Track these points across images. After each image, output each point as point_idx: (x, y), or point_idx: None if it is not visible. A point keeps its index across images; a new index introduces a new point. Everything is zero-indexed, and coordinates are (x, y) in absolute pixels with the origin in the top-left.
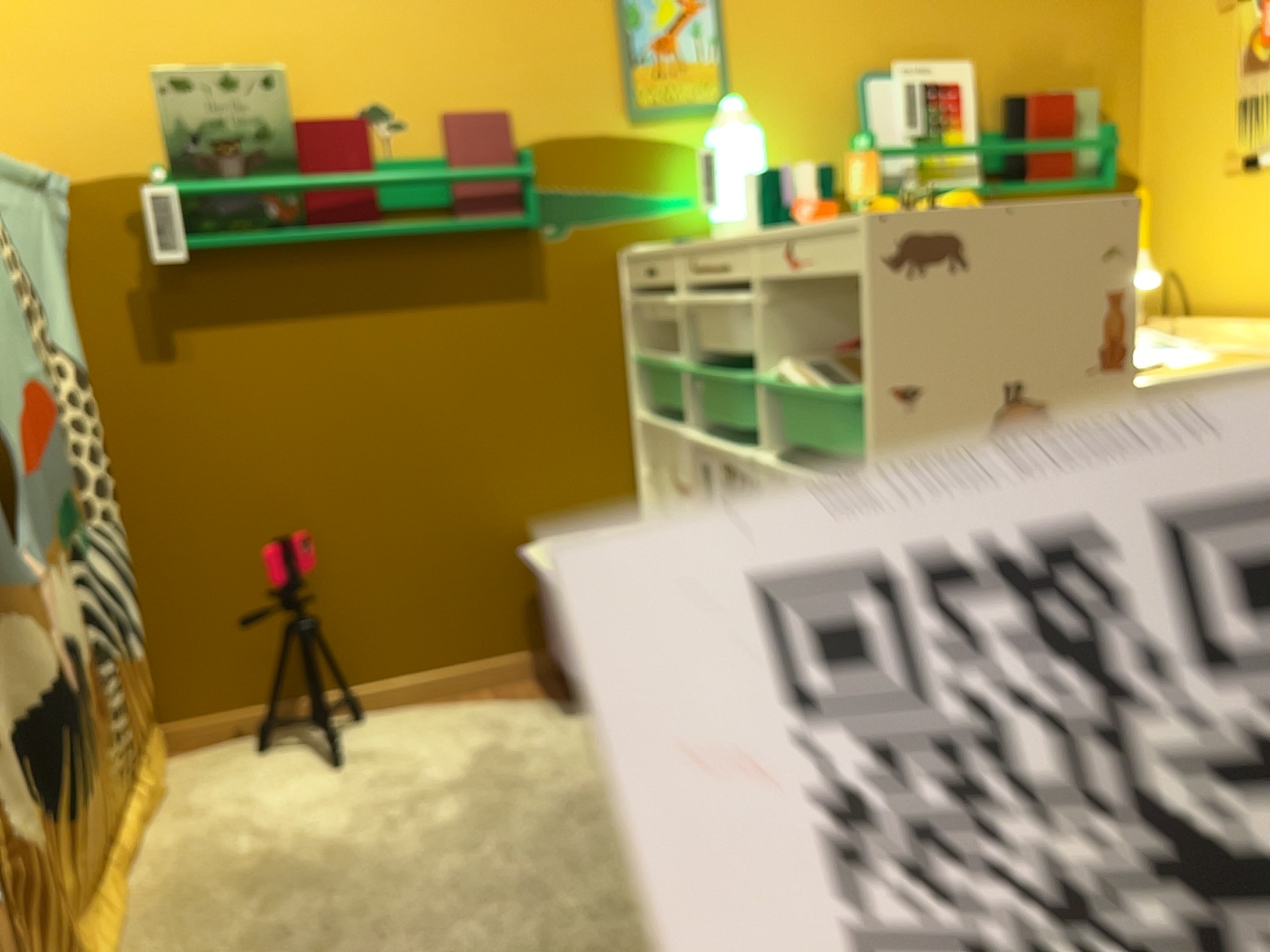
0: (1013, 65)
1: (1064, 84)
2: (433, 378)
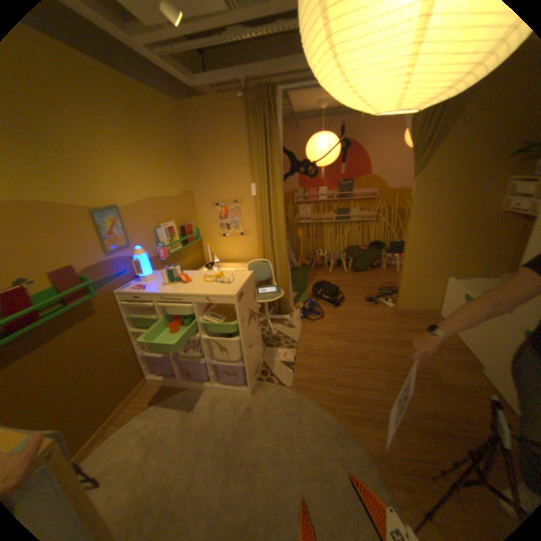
0: (179, 219)
1: (188, 221)
2: (69, 354)
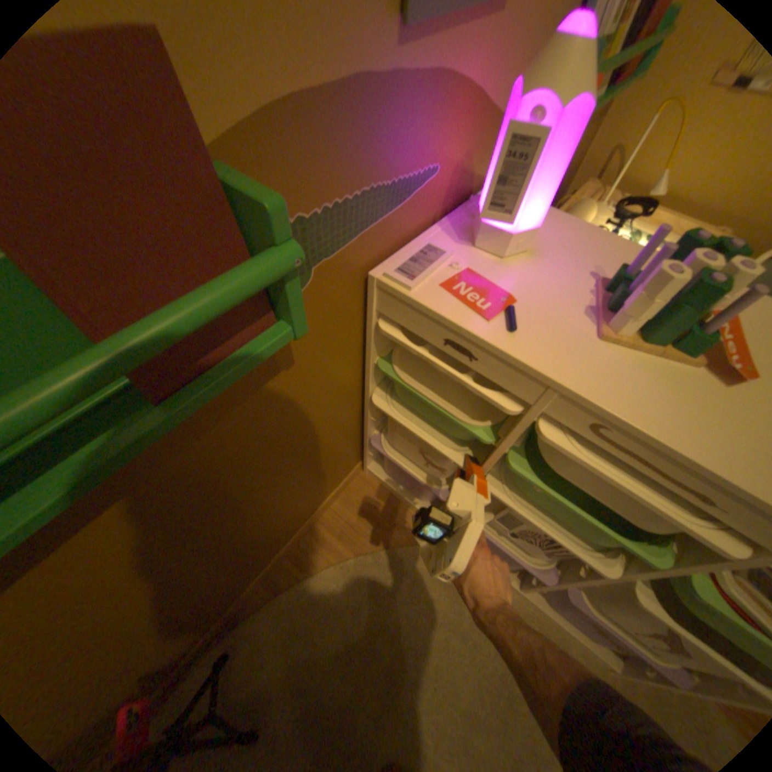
0: None
1: None
2: (187, 513)
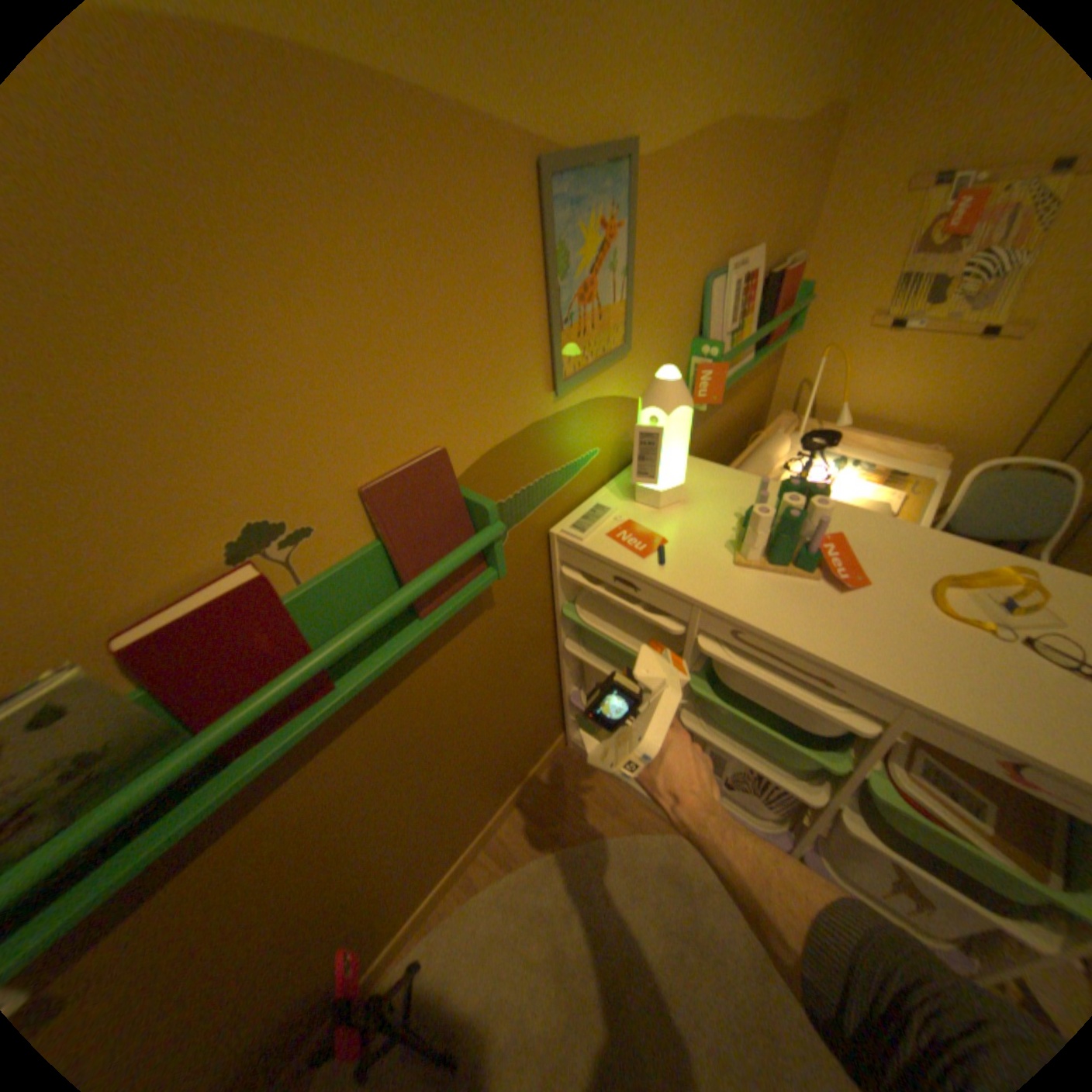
0: (775, 236)
1: (792, 246)
2: (410, 736)
